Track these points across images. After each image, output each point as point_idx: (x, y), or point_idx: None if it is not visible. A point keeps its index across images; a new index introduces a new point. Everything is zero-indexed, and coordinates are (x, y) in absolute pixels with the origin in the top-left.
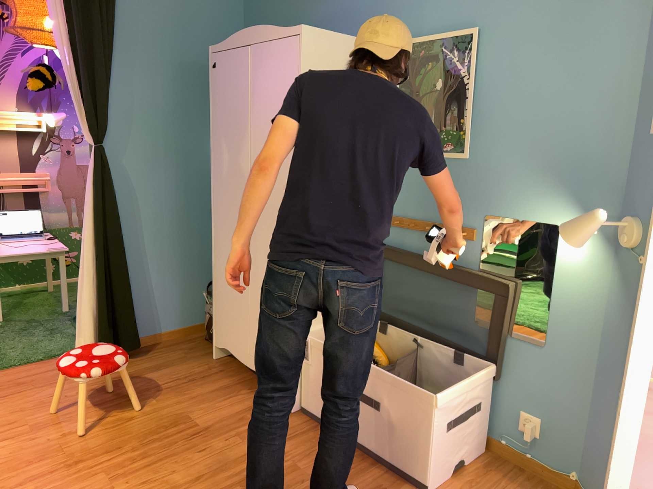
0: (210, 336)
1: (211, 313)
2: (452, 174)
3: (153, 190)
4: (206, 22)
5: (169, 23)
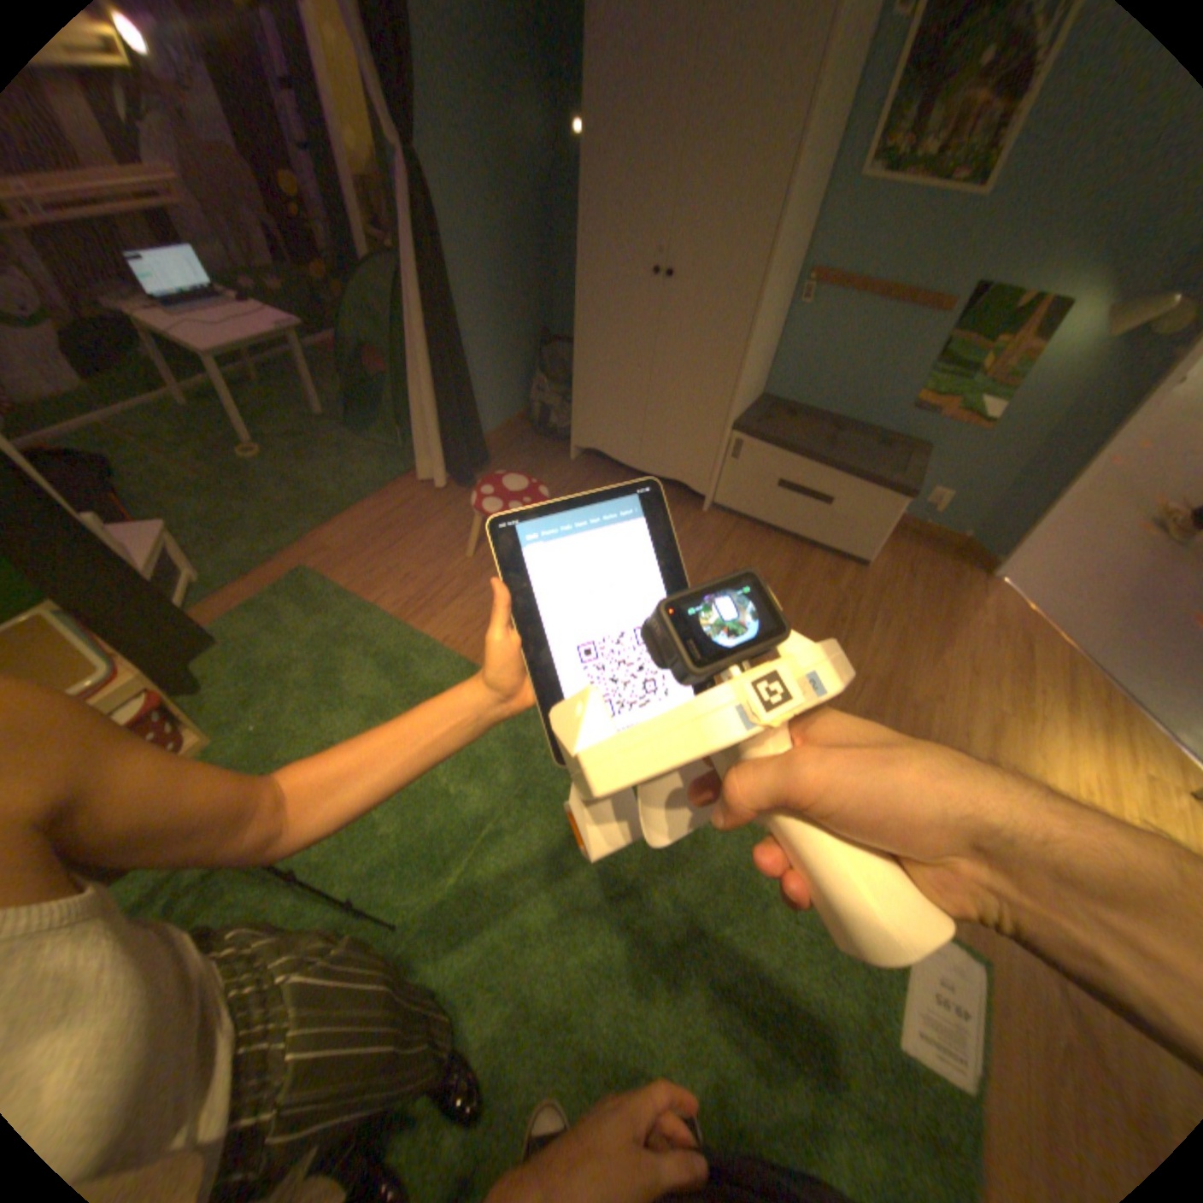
0: (550, 431)
1: (551, 404)
2: (950, 218)
3: (464, 225)
4: None
5: None
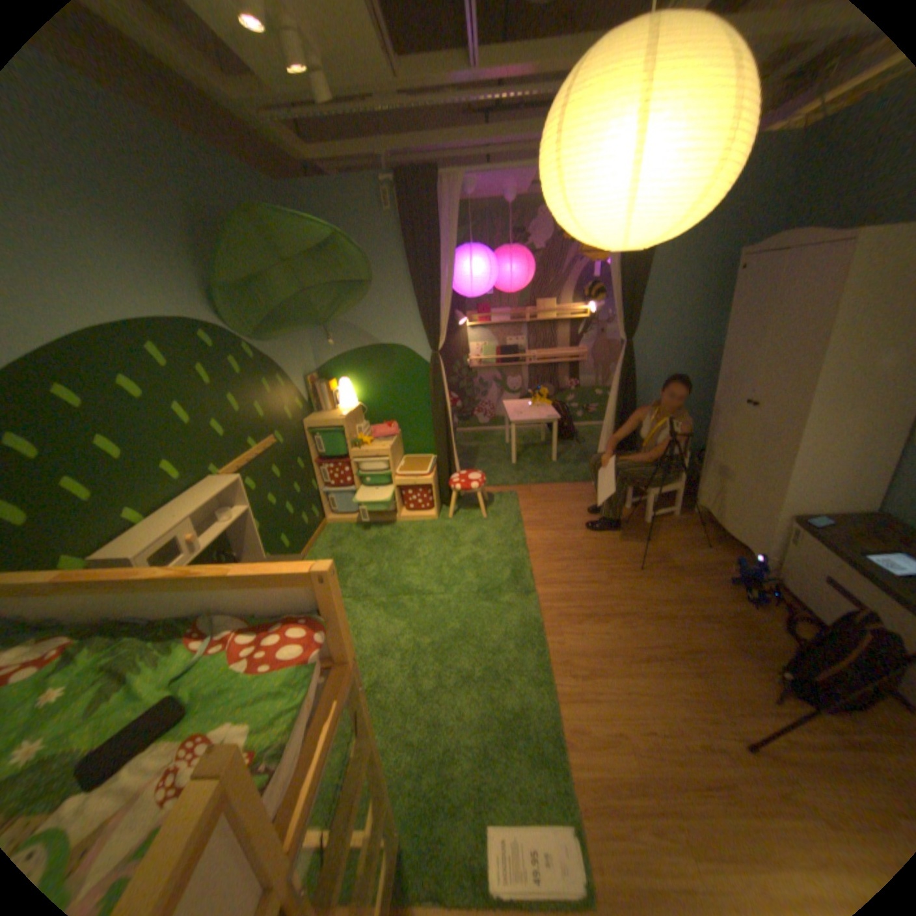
0: (695, 494)
1: (699, 476)
2: None
3: (665, 373)
4: (744, 214)
5: (704, 226)
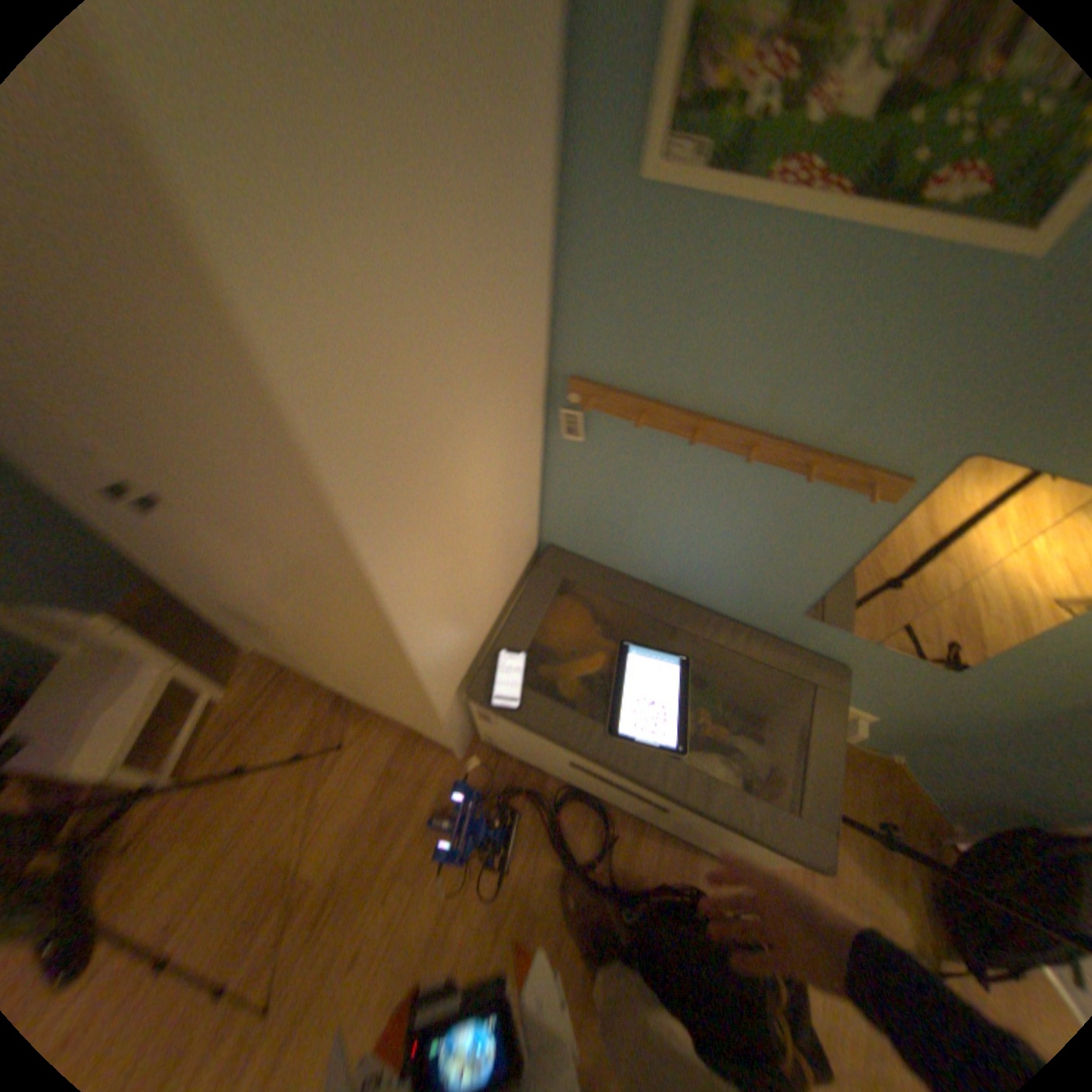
0: None
1: None
2: (915, 310)
3: None
4: None
5: None
